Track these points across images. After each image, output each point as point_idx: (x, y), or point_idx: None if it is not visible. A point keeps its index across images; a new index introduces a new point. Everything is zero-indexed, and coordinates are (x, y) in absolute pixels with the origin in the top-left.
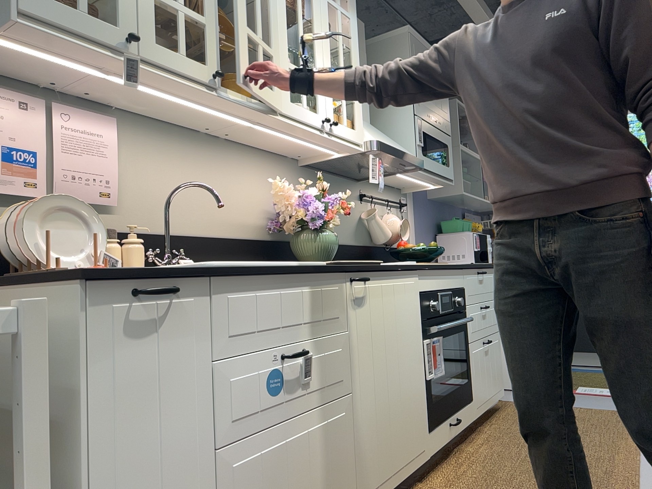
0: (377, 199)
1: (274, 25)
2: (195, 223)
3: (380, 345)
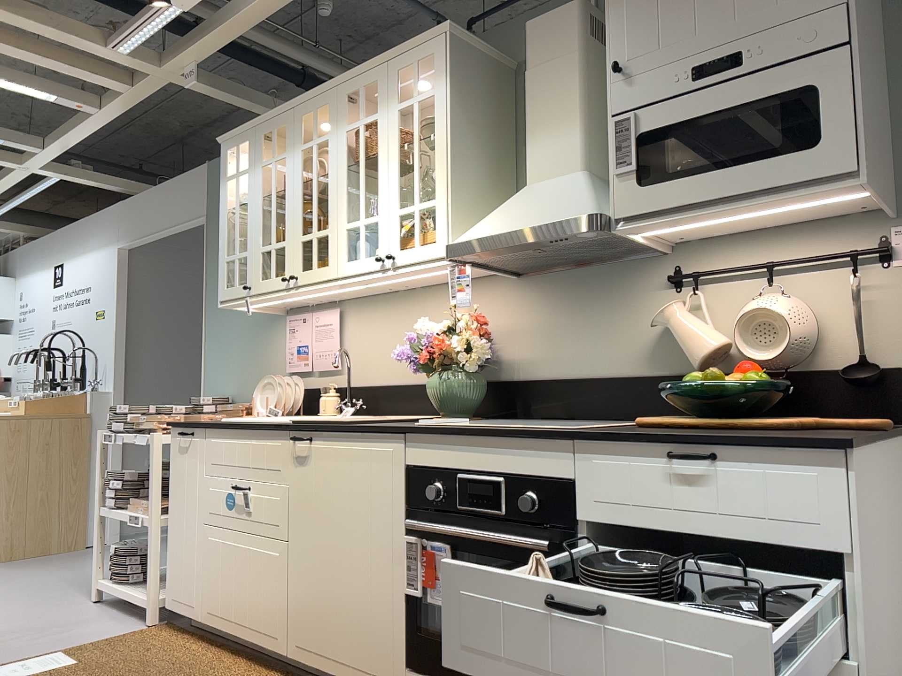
0: (722, 273)
1: (333, 199)
2: (391, 373)
3: (323, 511)
